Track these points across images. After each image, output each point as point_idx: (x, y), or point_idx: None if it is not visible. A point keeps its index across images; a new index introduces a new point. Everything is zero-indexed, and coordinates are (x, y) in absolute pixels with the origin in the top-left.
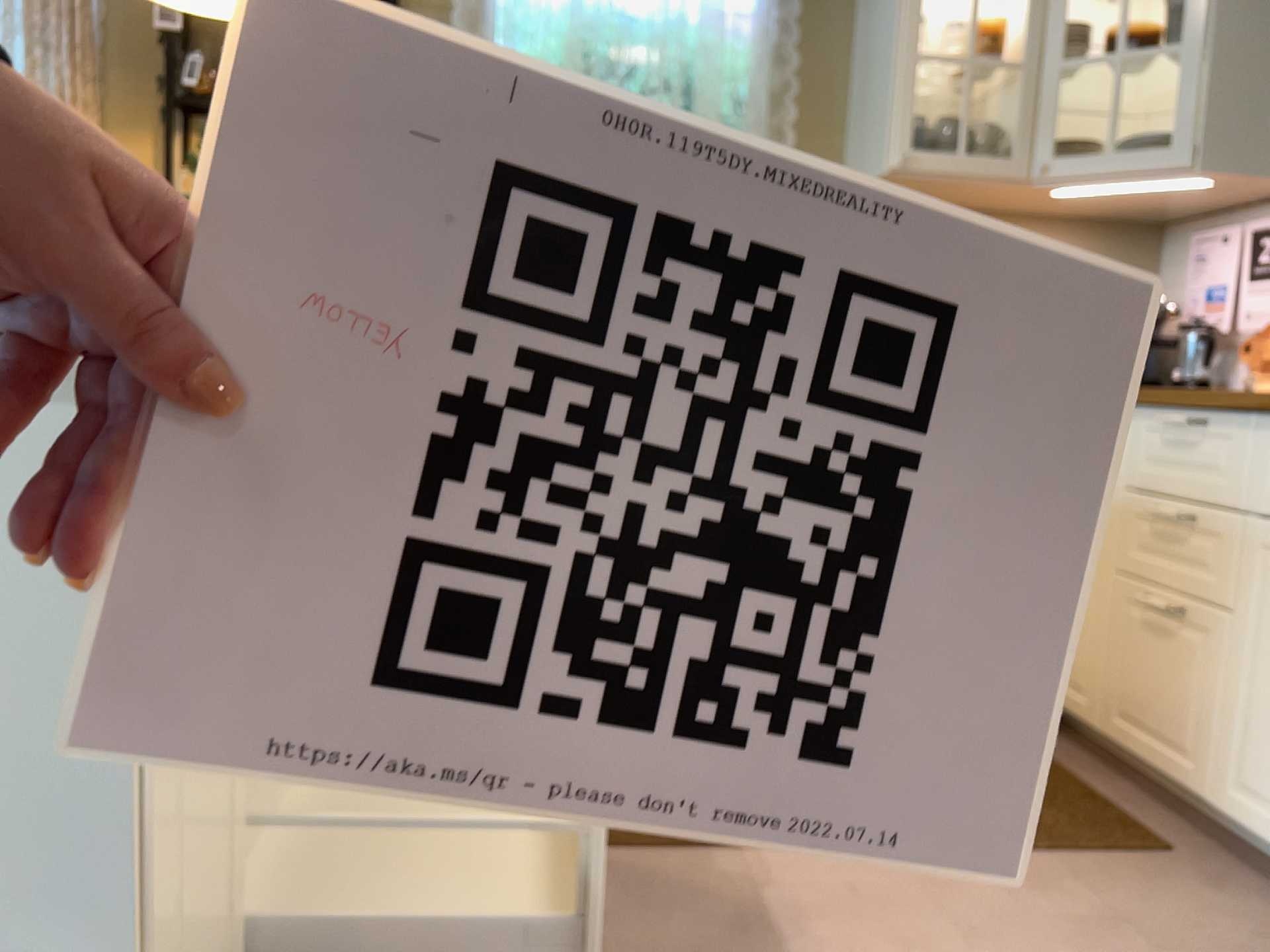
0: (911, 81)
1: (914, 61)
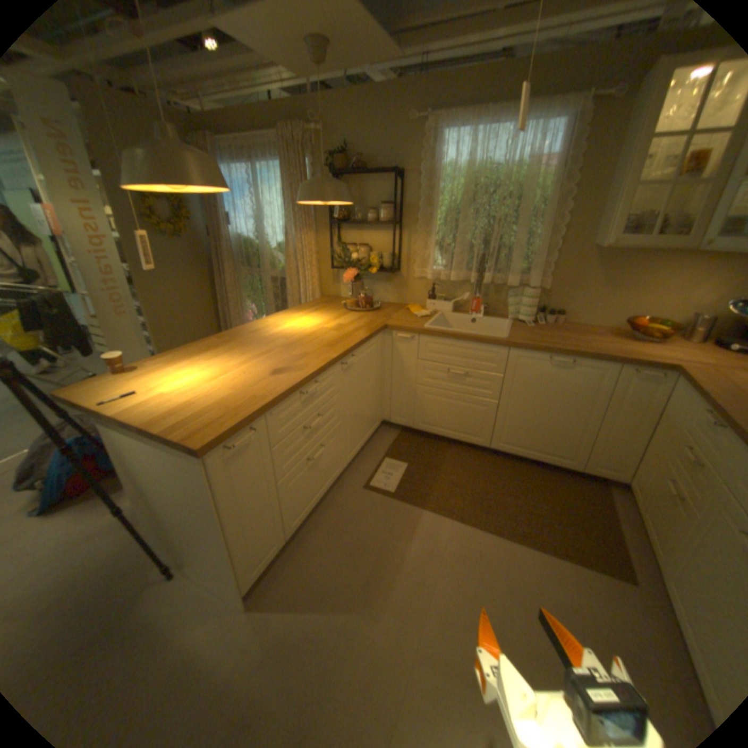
0: (629, 198)
1: (633, 186)
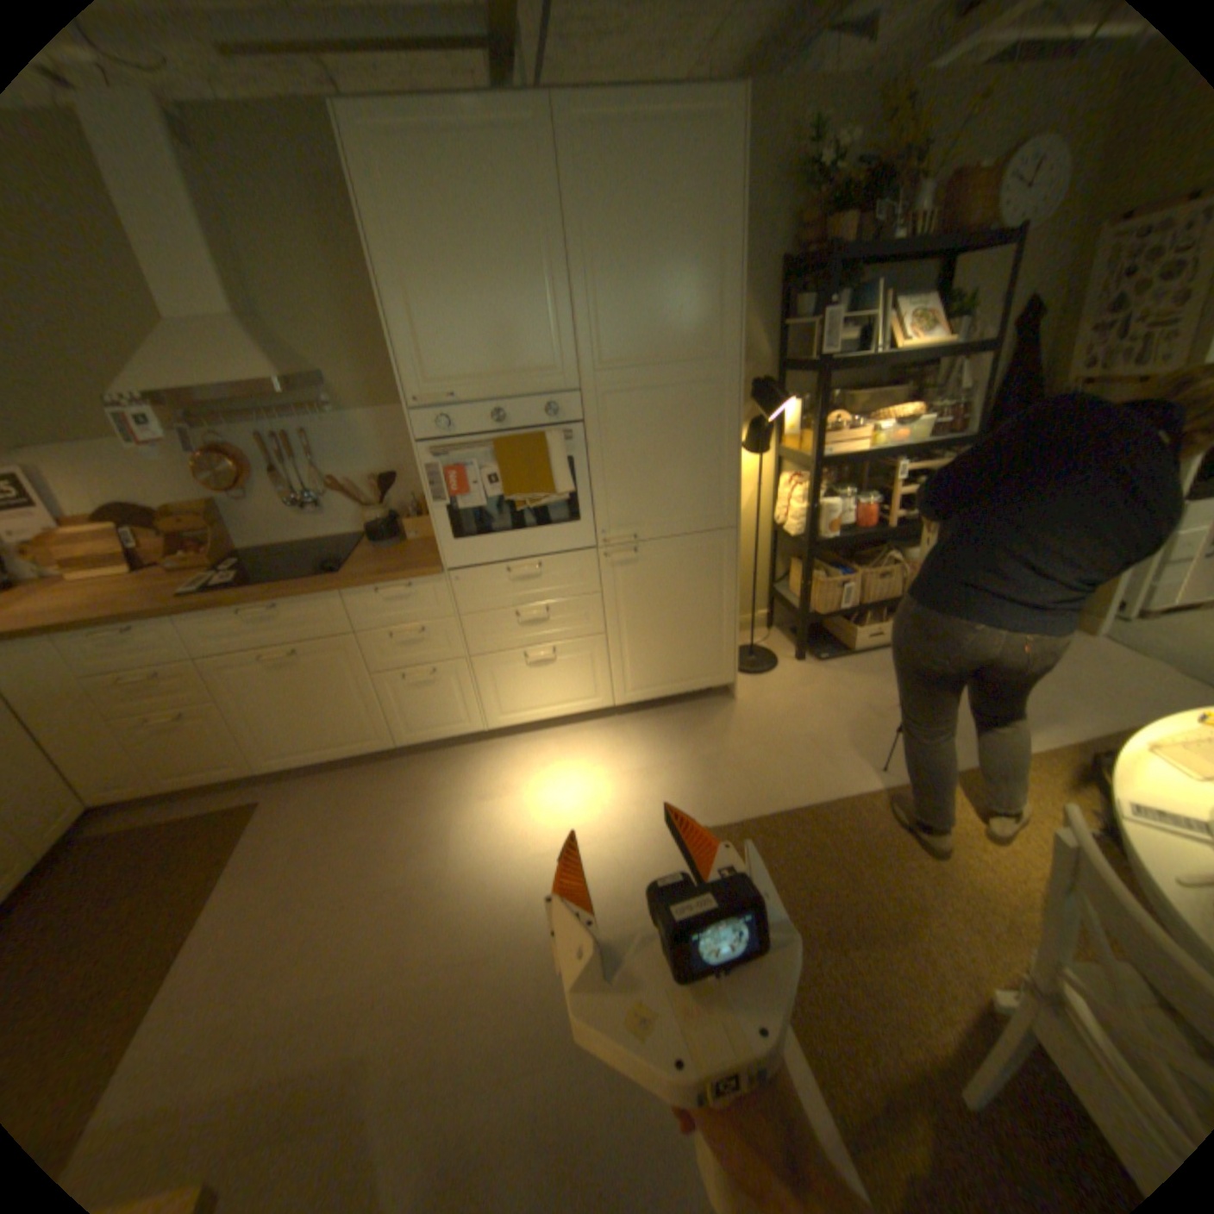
0: None
1: None
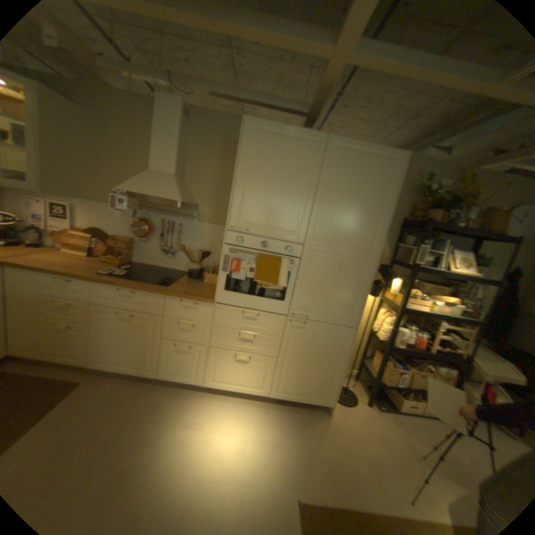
0: None
1: None
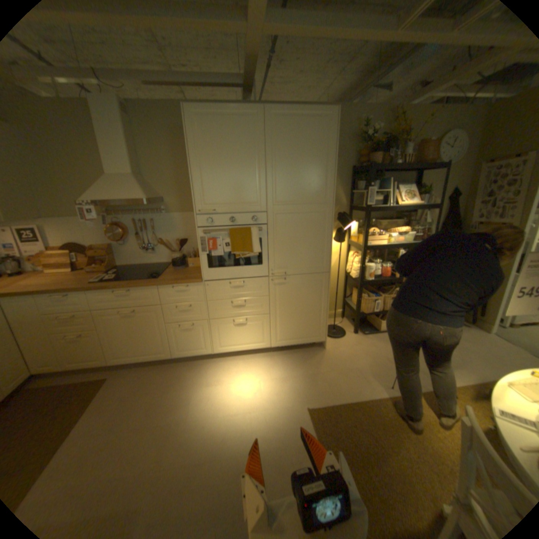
0: None
1: None
